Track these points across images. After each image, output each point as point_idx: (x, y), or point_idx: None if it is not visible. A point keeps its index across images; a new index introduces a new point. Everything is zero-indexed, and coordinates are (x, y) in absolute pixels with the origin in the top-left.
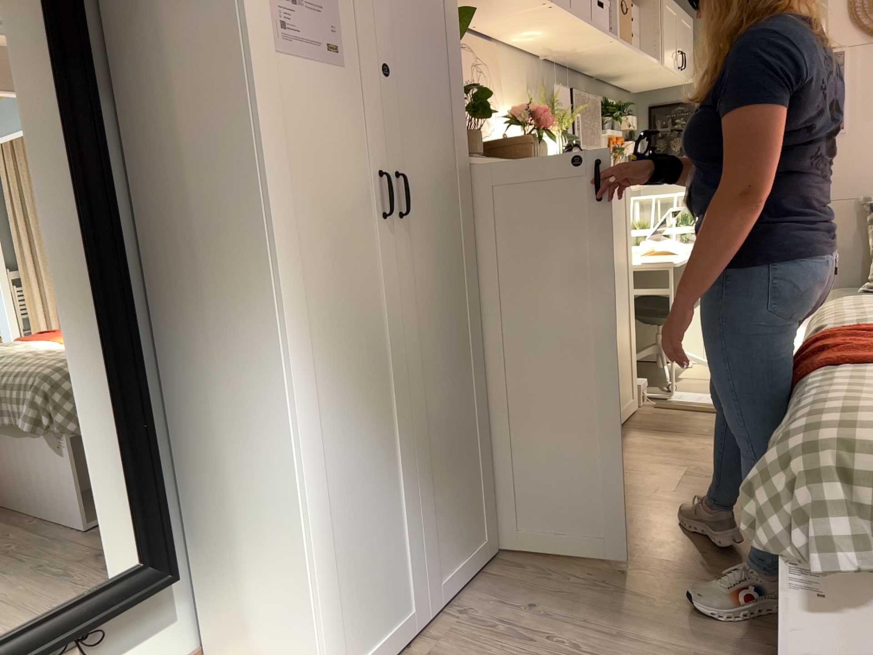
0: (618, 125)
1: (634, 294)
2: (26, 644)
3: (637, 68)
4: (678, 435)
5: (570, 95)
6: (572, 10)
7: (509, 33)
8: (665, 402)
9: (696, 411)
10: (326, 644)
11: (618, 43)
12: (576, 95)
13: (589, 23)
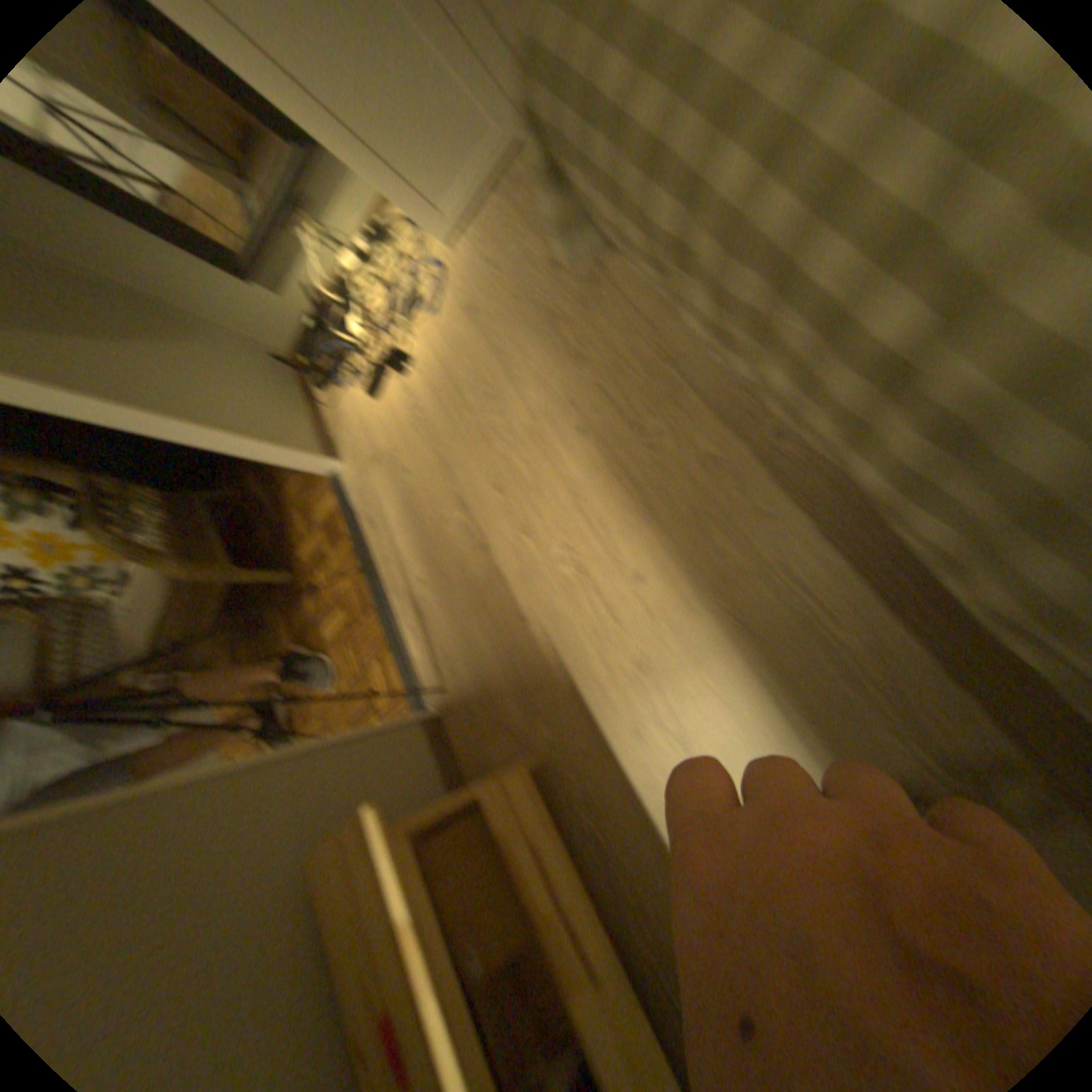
0: None
1: None
2: (260, 214)
3: None
4: None
5: None
6: None
7: None
8: None
9: None
10: (399, 192)
11: None
12: None
13: None
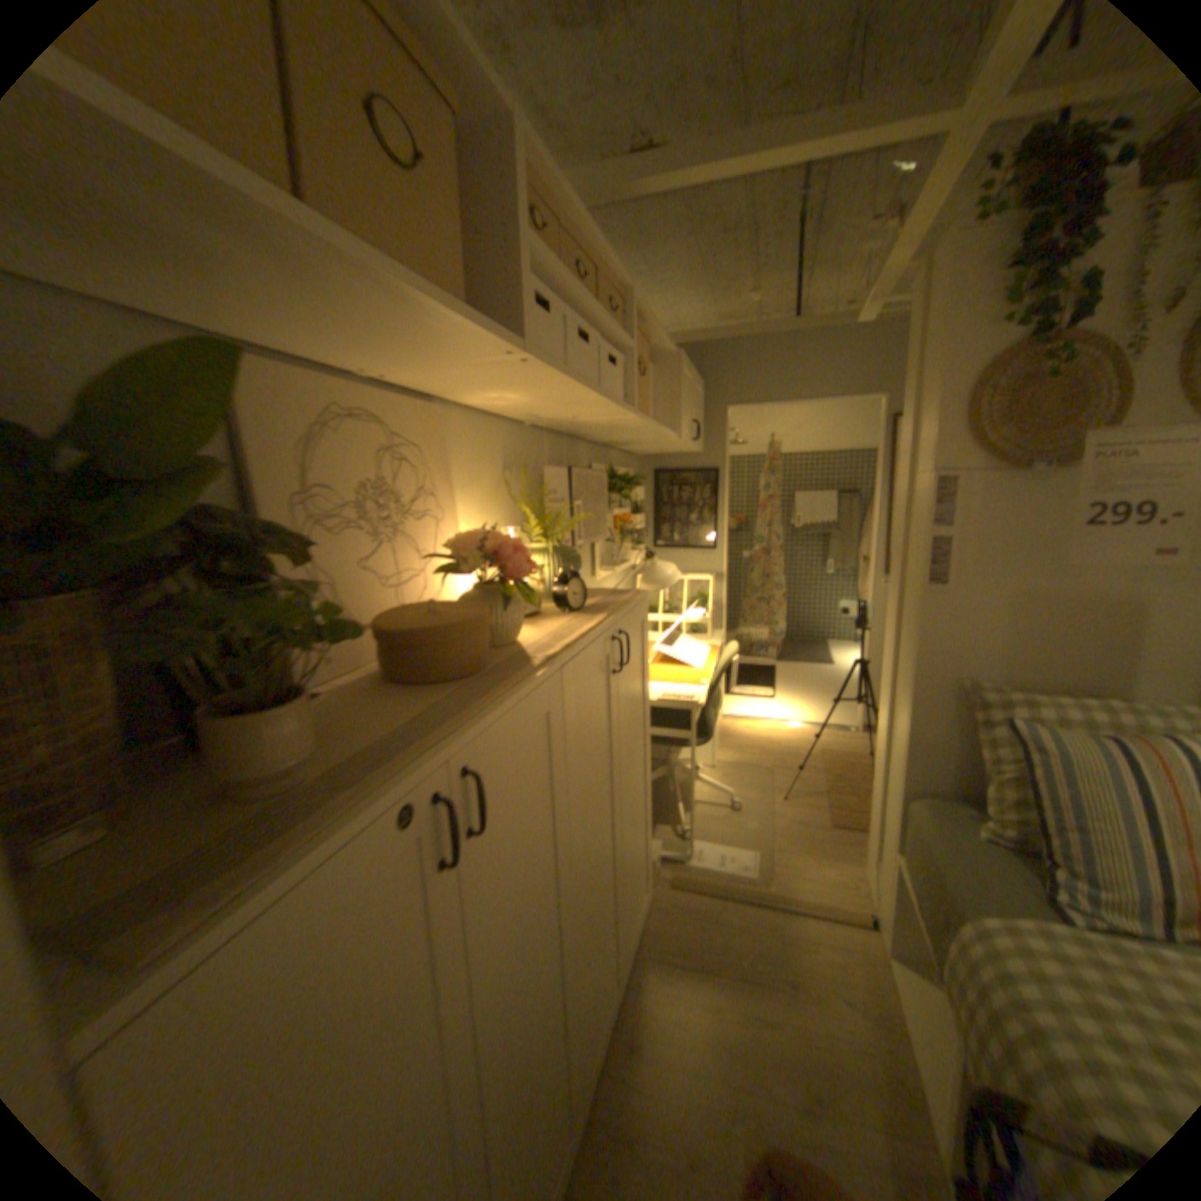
0: (625, 495)
1: (650, 756)
2: None
3: (651, 438)
4: (710, 980)
5: (570, 467)
6: (570, 365)
7: (463, 390)
8: (683, 877)
9: (722, 900)
10: None
11: (636, 415)
12: (577, 468)
13: (598, 388)
